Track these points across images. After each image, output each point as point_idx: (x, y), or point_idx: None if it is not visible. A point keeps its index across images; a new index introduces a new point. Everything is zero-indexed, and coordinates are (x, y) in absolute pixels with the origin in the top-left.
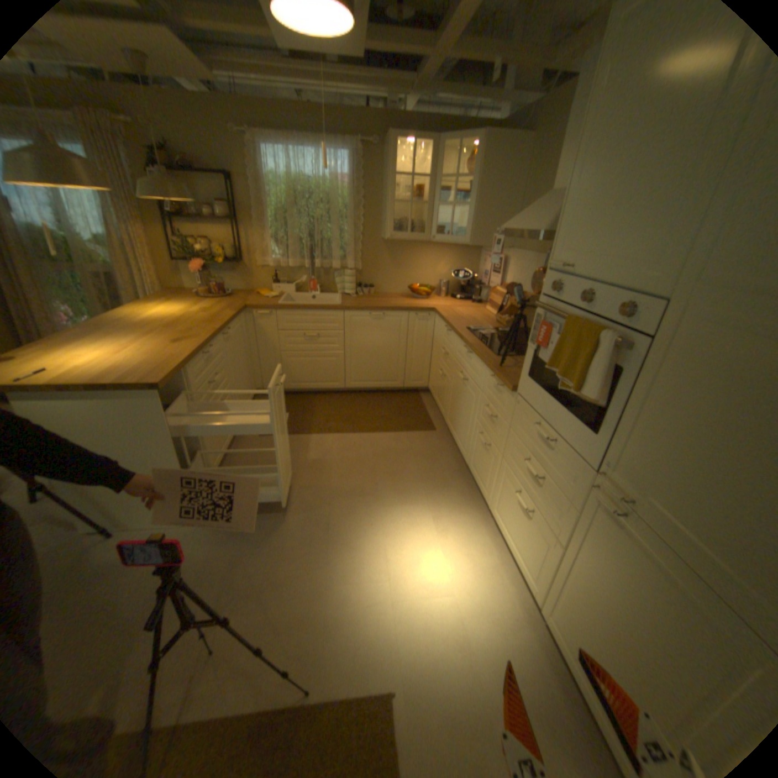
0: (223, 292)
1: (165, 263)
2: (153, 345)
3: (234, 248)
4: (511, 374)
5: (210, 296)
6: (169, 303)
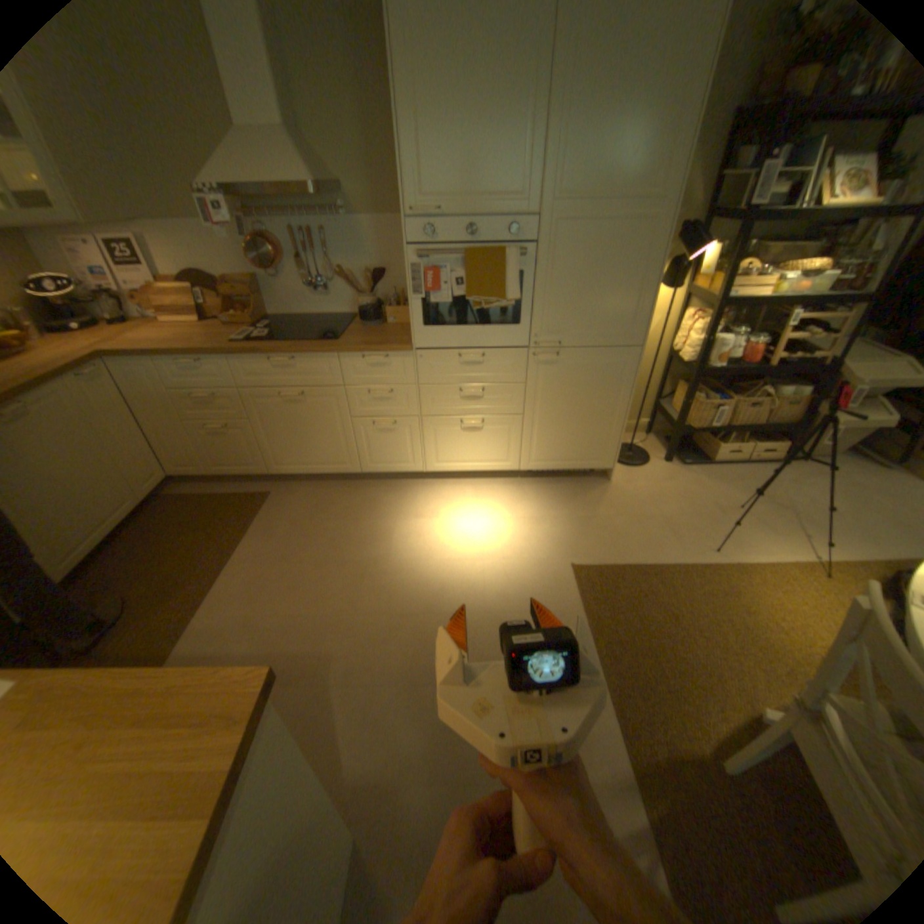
0: None
1: None
2: None
3: None
4: (384, 342)
5: None
6: None
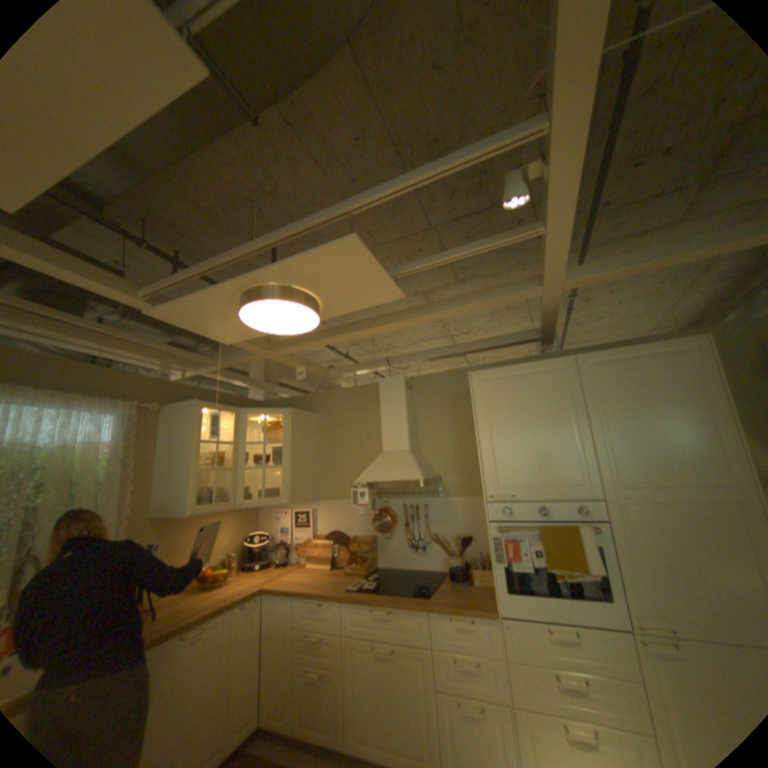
0: None
1: None
2: None
3: None
4: (470, 606)
5: None
6: None
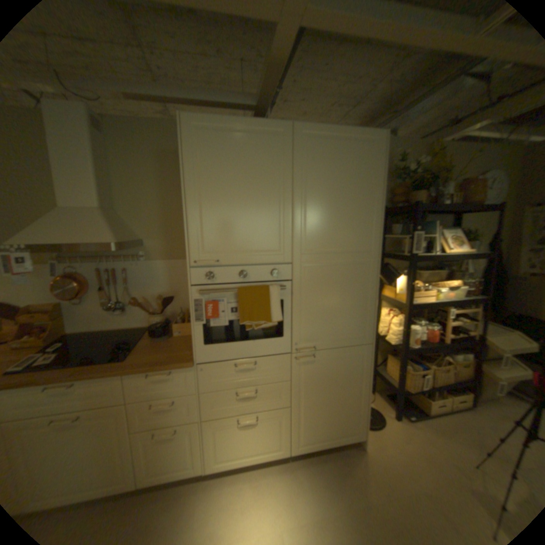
0: None
1: None
2: None
3: None
4: (169, 358)
5: None
6: None
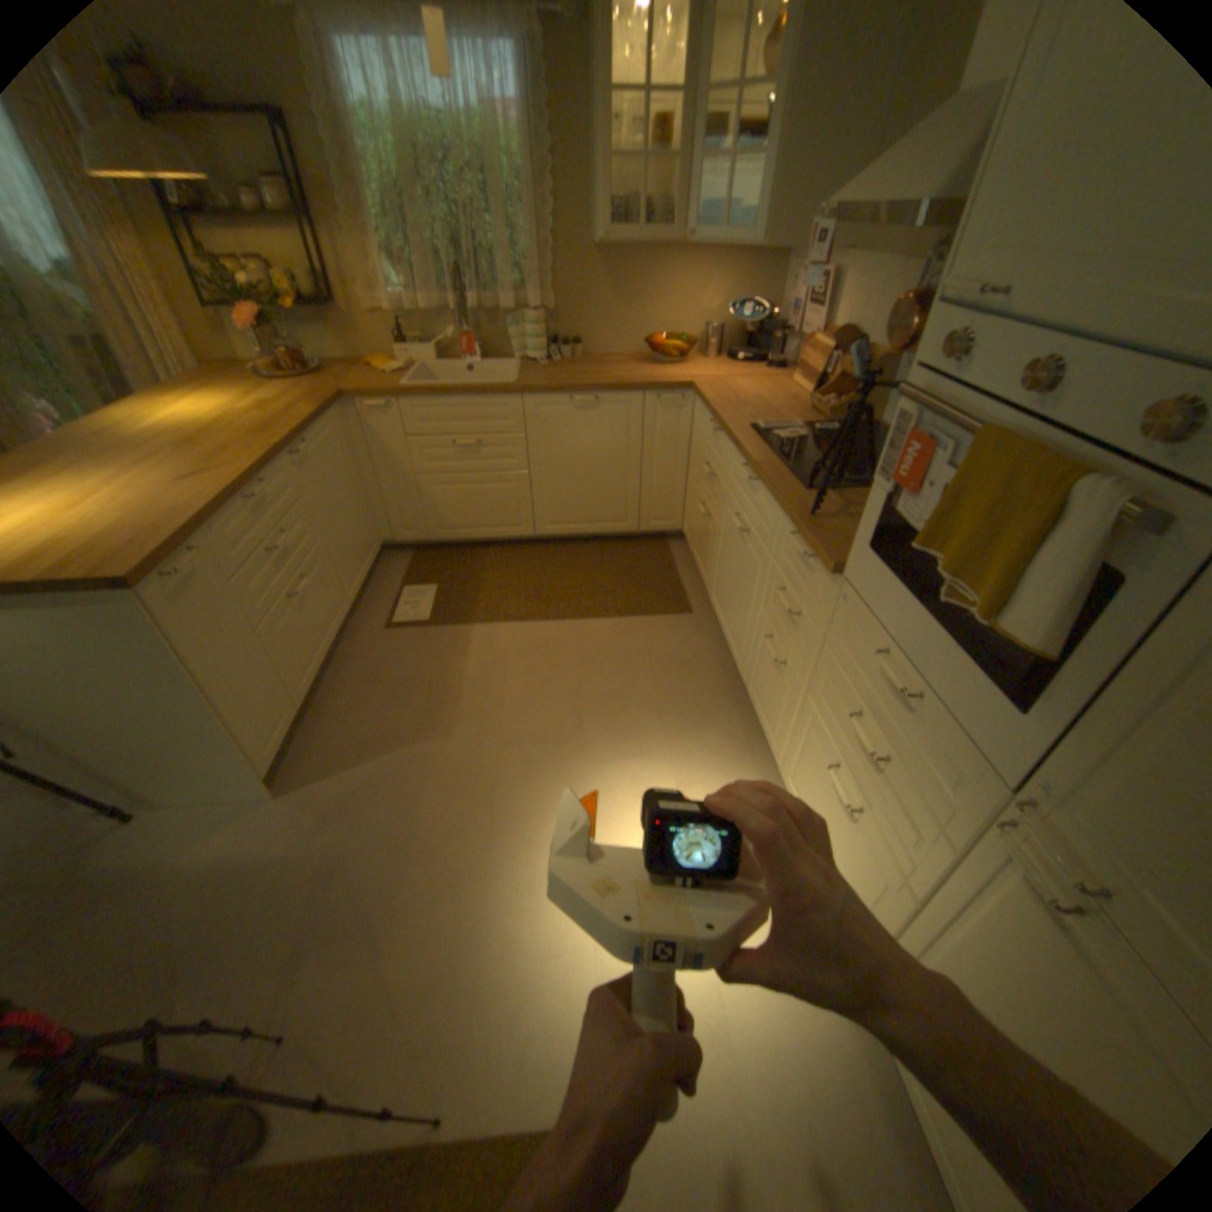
0: (302, 366)
1: (194, 311)
2: (143, 486)
3: (314, 275)
4: (835, 533)
5: (278, 375)
6: (202, 392)
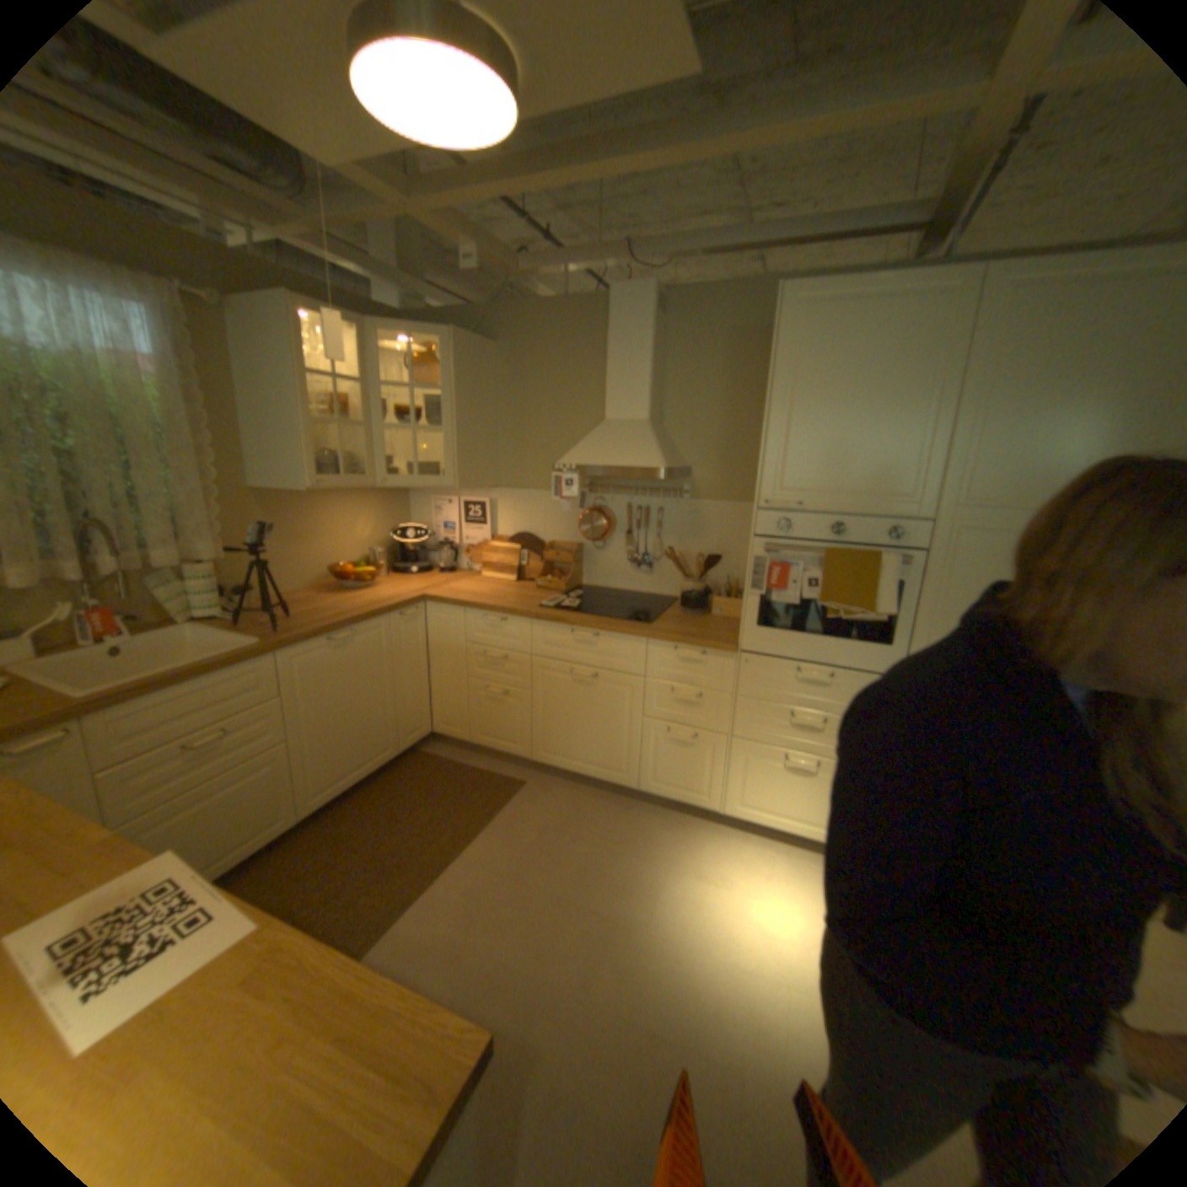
0: None
1: None
2: None
3: None
4: (703, 635)
5: None
6: None
